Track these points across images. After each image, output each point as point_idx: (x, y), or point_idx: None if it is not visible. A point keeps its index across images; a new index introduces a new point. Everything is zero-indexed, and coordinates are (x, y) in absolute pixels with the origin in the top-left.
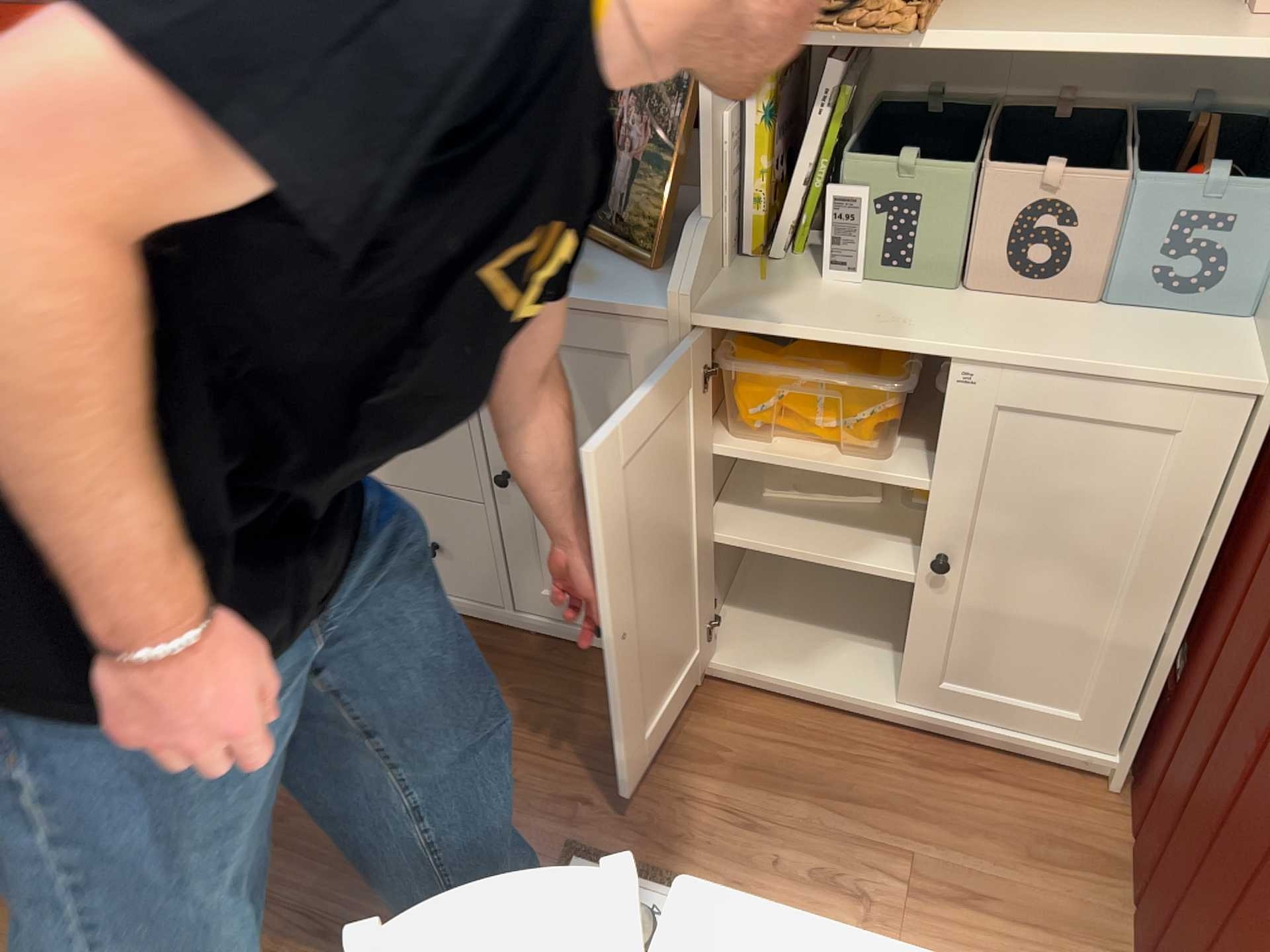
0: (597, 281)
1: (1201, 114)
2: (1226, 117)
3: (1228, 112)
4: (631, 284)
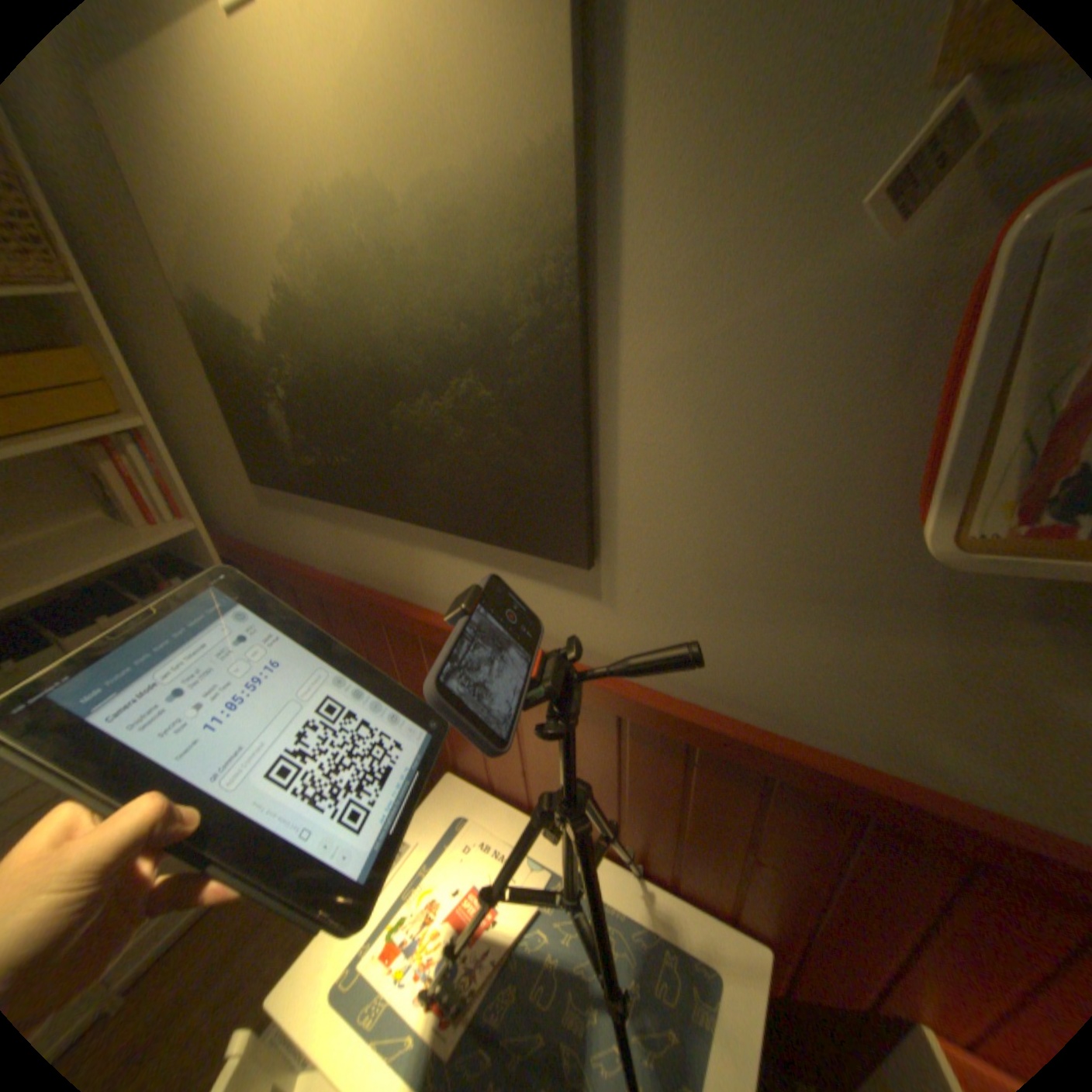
0: None
1: (137, 566)
2: (149, 562)
3: (148, 560)
4: None
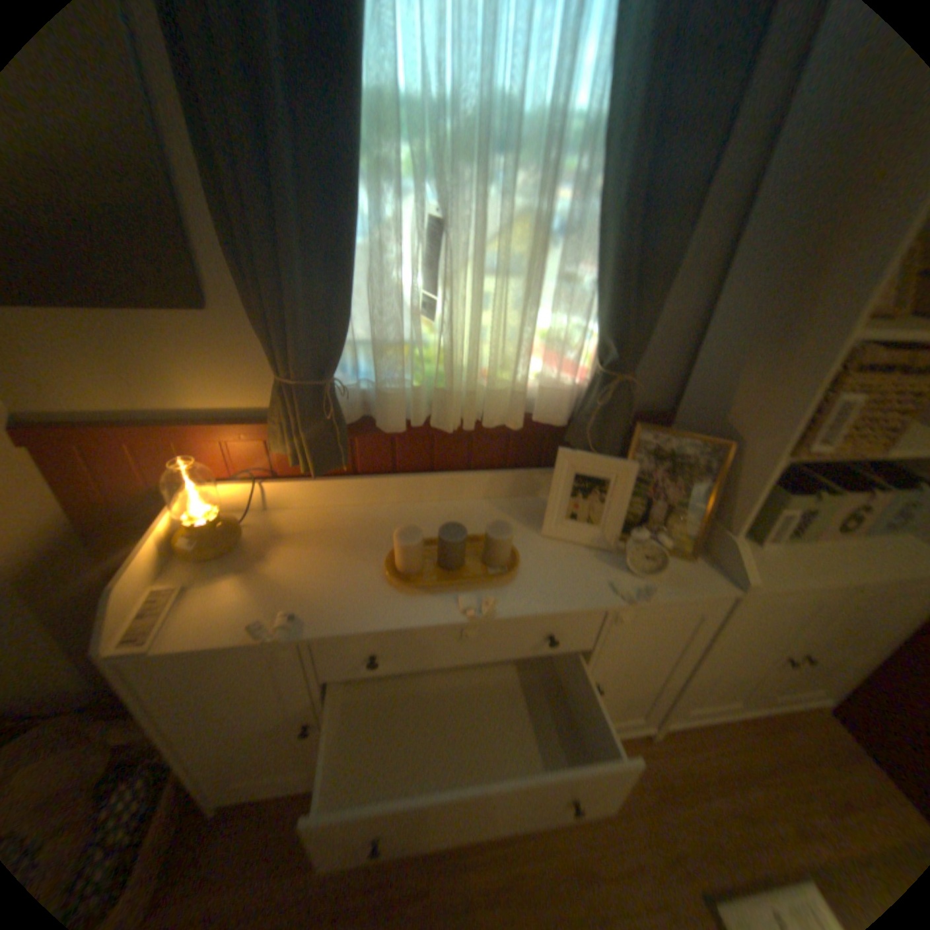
0: (684, 583)
1: None
2: None
3: None
4: (702, 580)
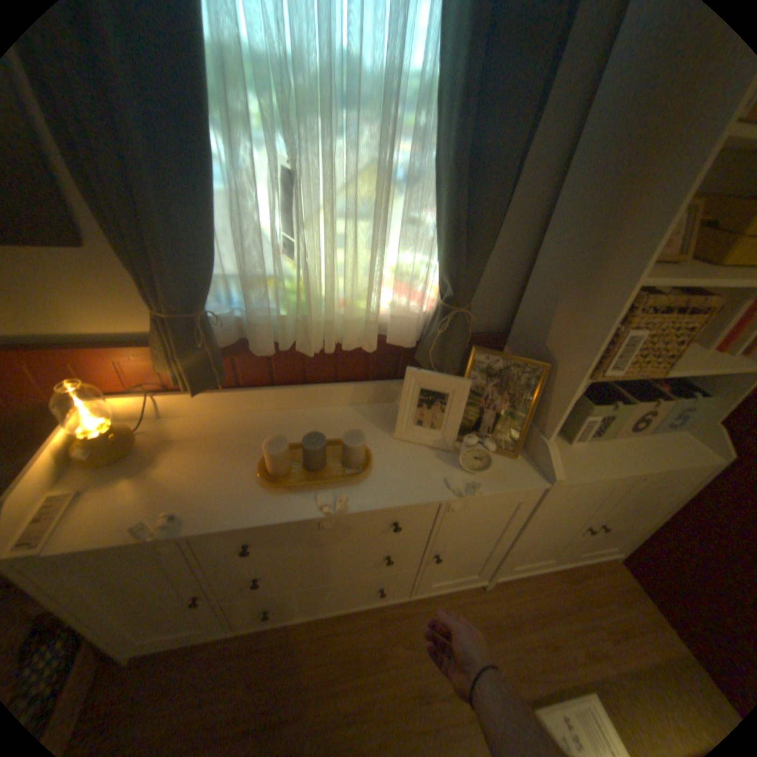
0: (505, 476)
1: None
2: None
3: None
4: (519, 474)
